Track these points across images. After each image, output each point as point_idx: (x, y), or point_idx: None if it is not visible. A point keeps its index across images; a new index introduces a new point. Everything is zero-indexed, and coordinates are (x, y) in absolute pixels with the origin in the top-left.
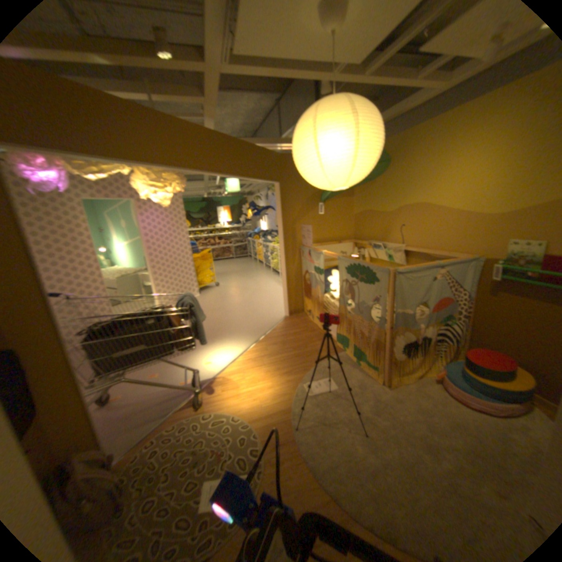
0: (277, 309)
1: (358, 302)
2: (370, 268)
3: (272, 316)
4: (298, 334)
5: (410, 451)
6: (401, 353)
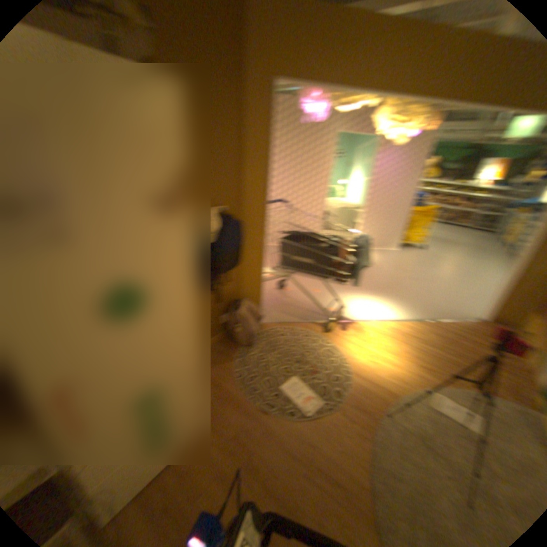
0: (482, 305)
1: None
2: None
3: (465, 309)
4: (484, 346)
5: None
6: None
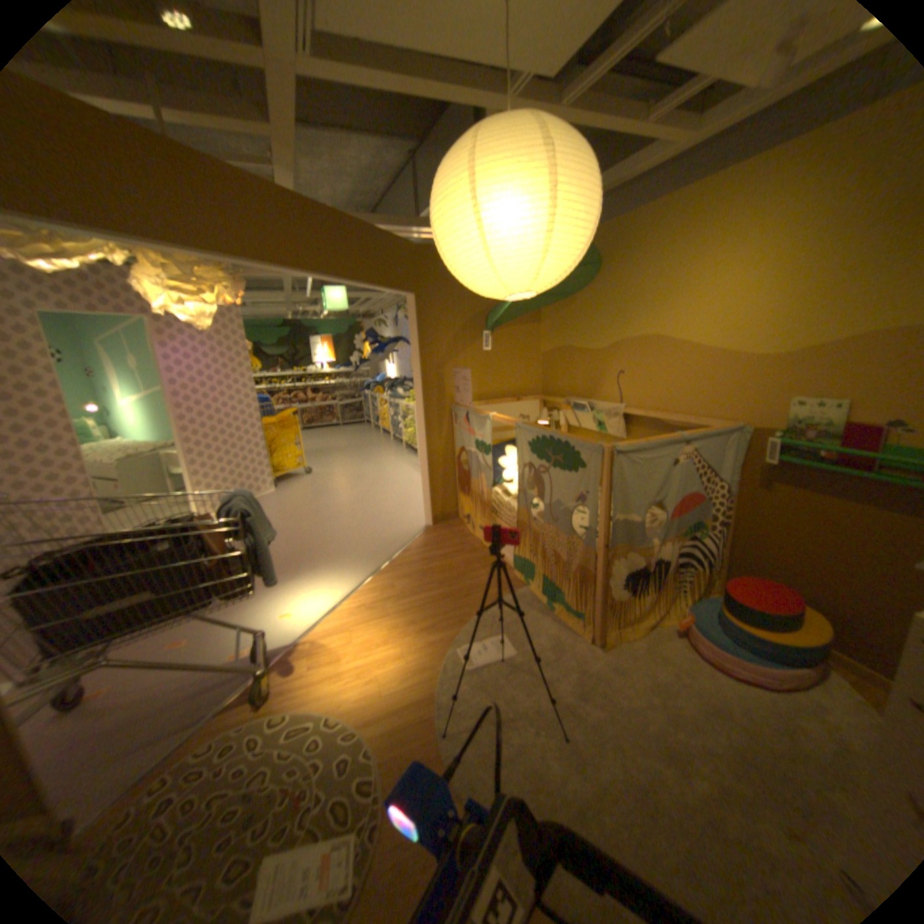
0: (413, 513)
1: (549, 501)
2: (570, 444)
3: (403, 526)
4: (447, 557)
5: (641, 764)
6: (621, 589)
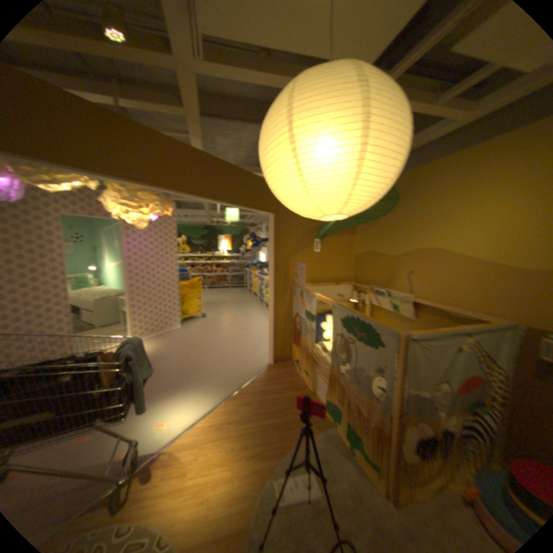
0: (261, 352)
1: (354, 366)
2: (372, 326)
3: (253, 362)
4: (279, 391)
5: None
6: (413, 453)
